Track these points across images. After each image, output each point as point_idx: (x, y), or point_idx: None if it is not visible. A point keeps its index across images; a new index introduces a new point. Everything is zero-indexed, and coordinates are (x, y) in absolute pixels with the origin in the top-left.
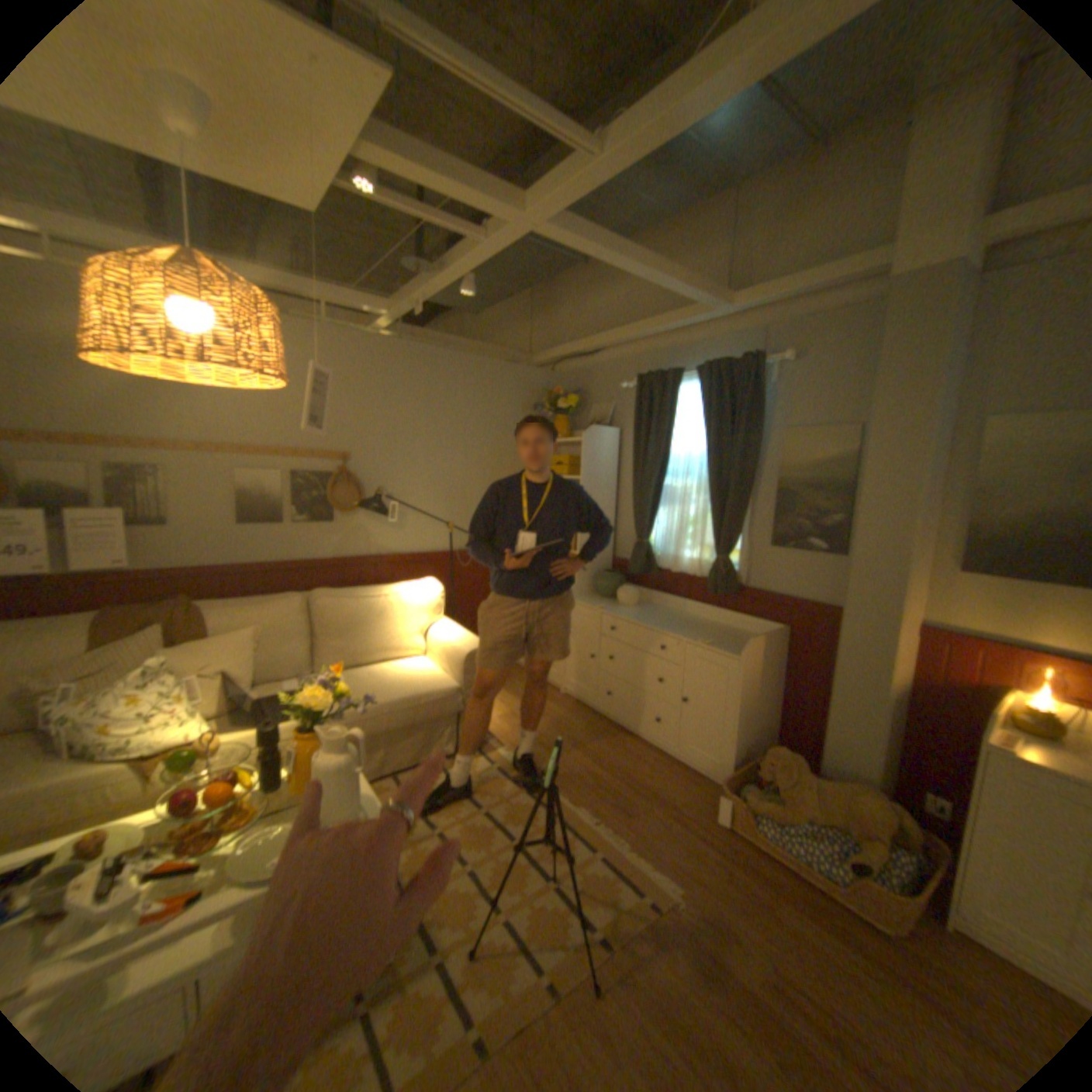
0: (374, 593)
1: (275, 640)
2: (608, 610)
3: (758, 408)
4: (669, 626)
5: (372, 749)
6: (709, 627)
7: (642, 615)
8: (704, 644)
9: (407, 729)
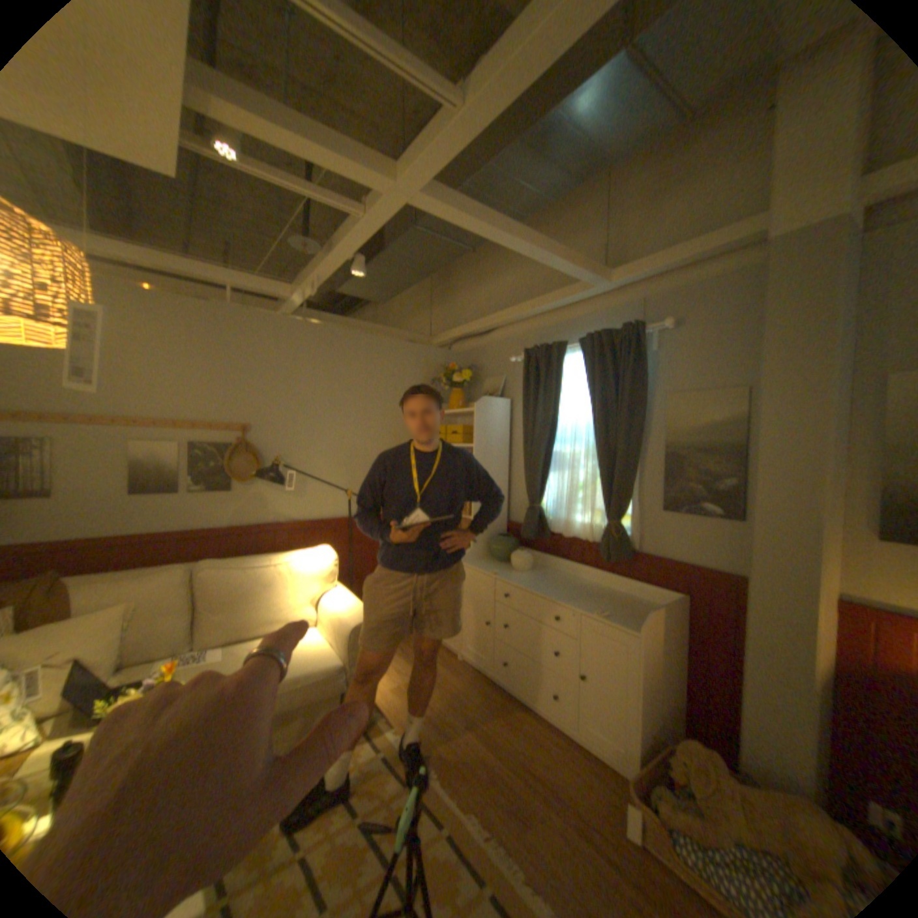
0: (265, 563)
1: (151, 617)
2: (503, 576)
3: (642, 375)
4: (564, 594)
5: None
6: (606, 594)
7: (536, 581)
8: (601, 616)
9: (284, 716)
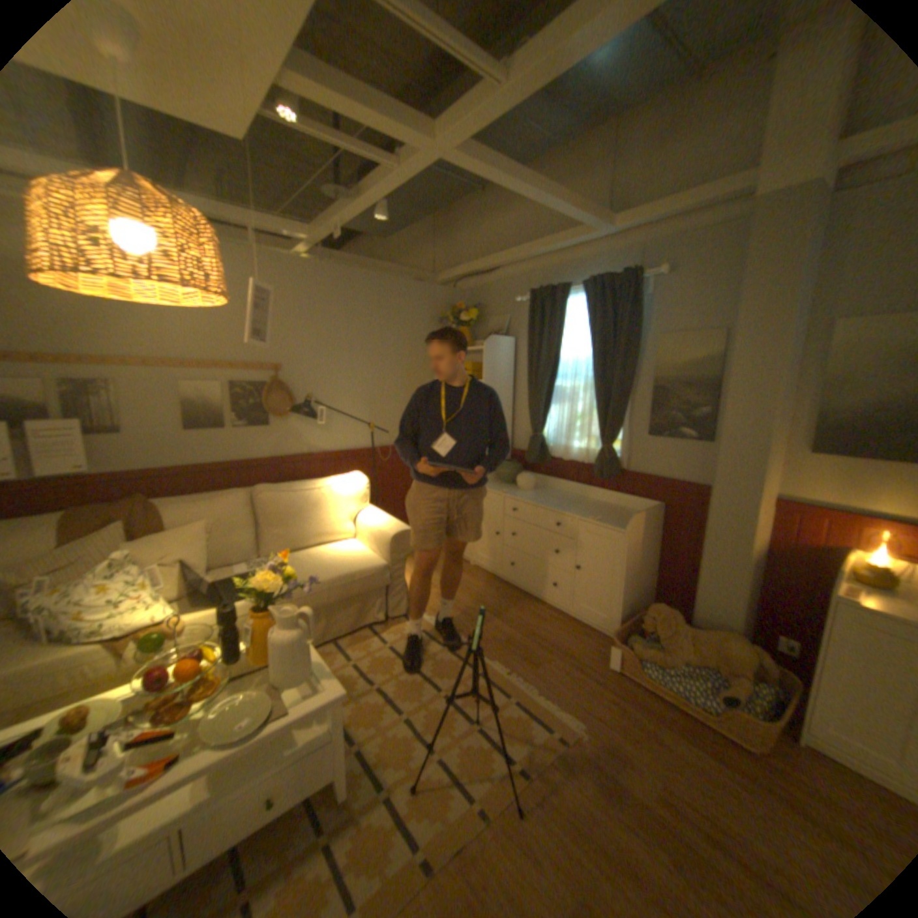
0: (309, 486)
1: (224, 530)
2: (510, 494)
3: (637, 317)
4: (563, 506)
5: (315, 620)
6: (596, 505)
7: (538, 497)
8: (594, 520)
9: (344, 601)
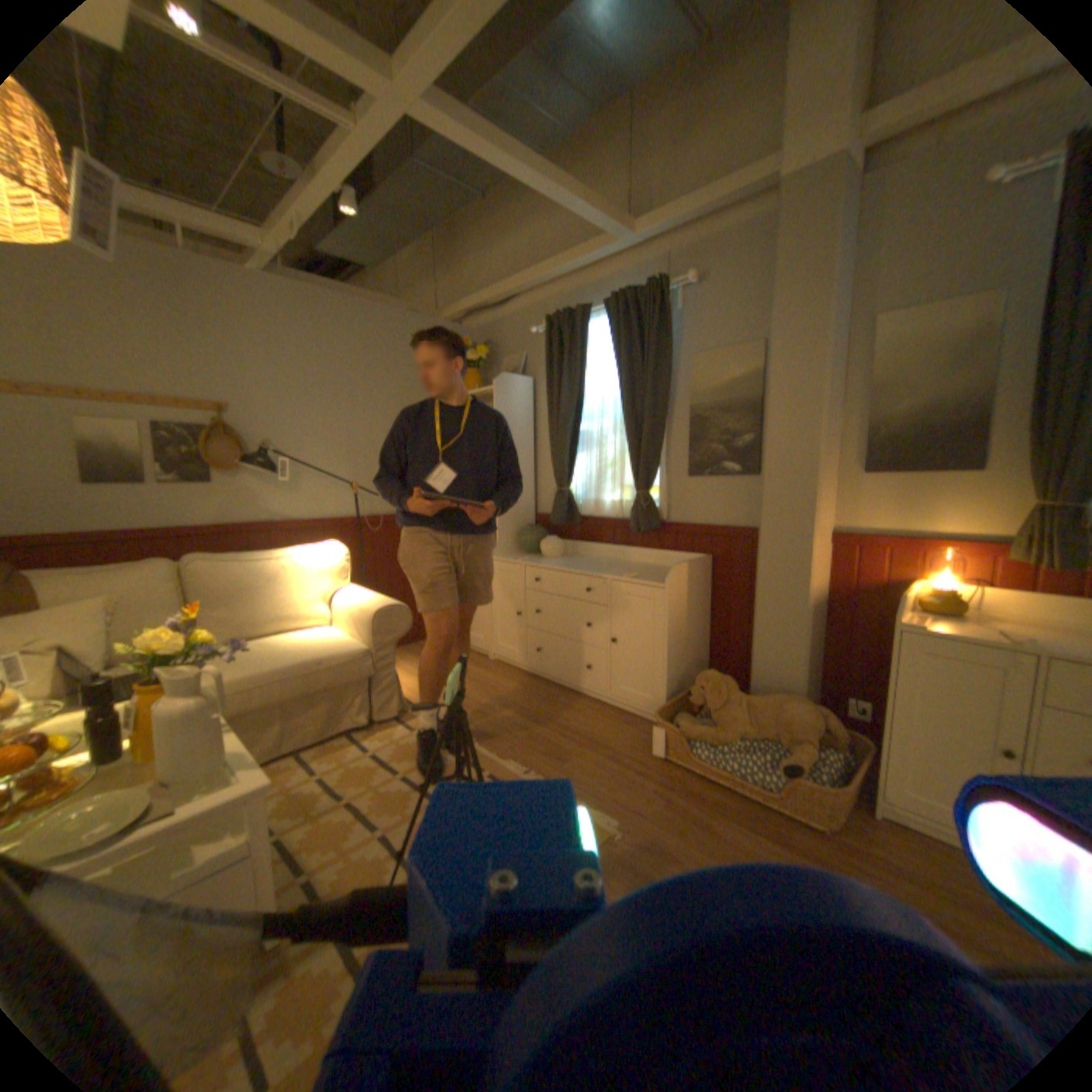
0: (265, 555)
1: (137, 609)
2: (533, 561)
3: (668, 334)
4: (595, 568)
5: (265, 722)
6: (635, 566)
7: (567, 562)
8: (629, 577)
9: (308, 697)
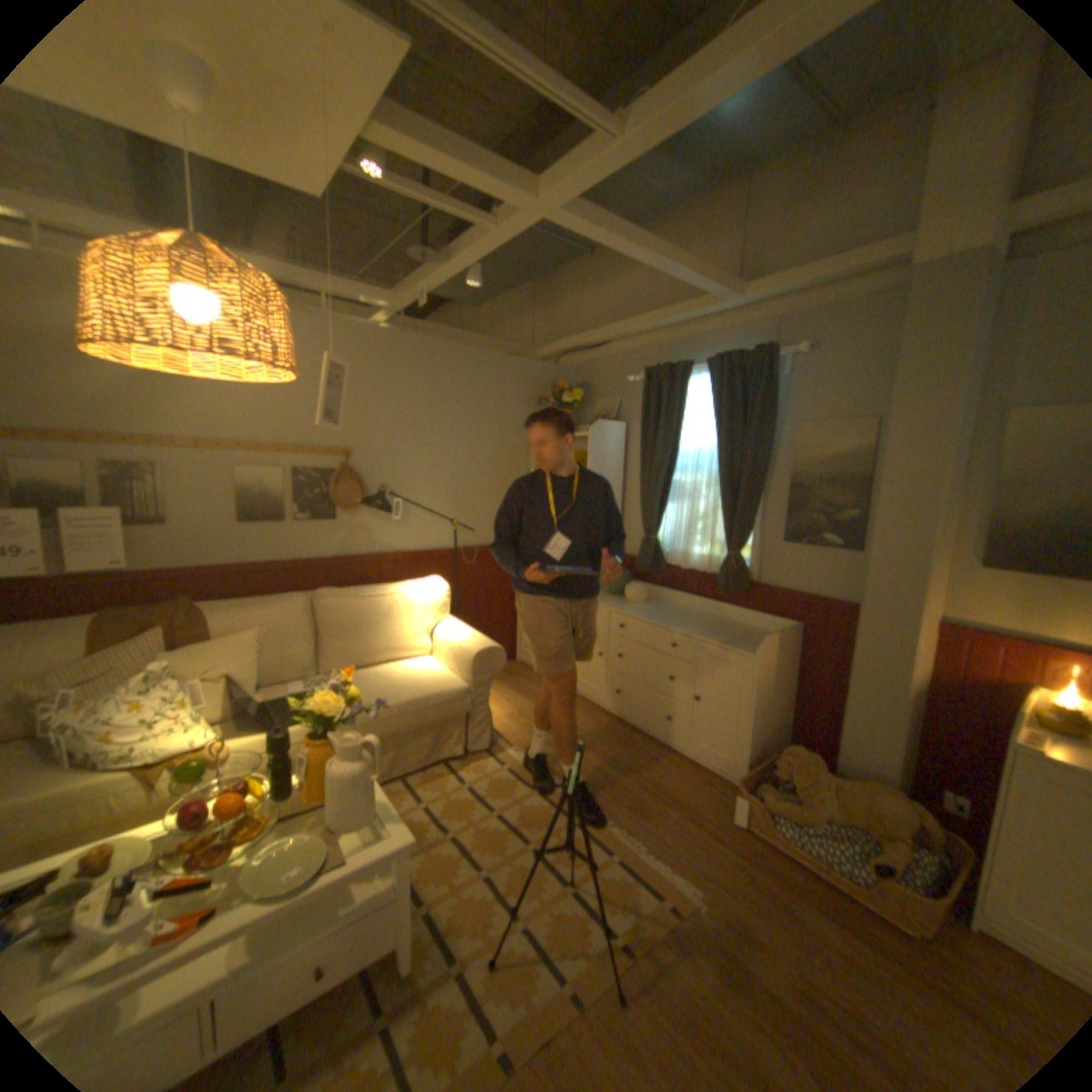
0: (380, 592)
1: (280, 641)
2: (617, 607)
3: (771, 401)
4: (680, 623)
5: (381, 752)
6: (721, 623)
7: (651, 612)
8: (717, 641)
9: (416, 730)
